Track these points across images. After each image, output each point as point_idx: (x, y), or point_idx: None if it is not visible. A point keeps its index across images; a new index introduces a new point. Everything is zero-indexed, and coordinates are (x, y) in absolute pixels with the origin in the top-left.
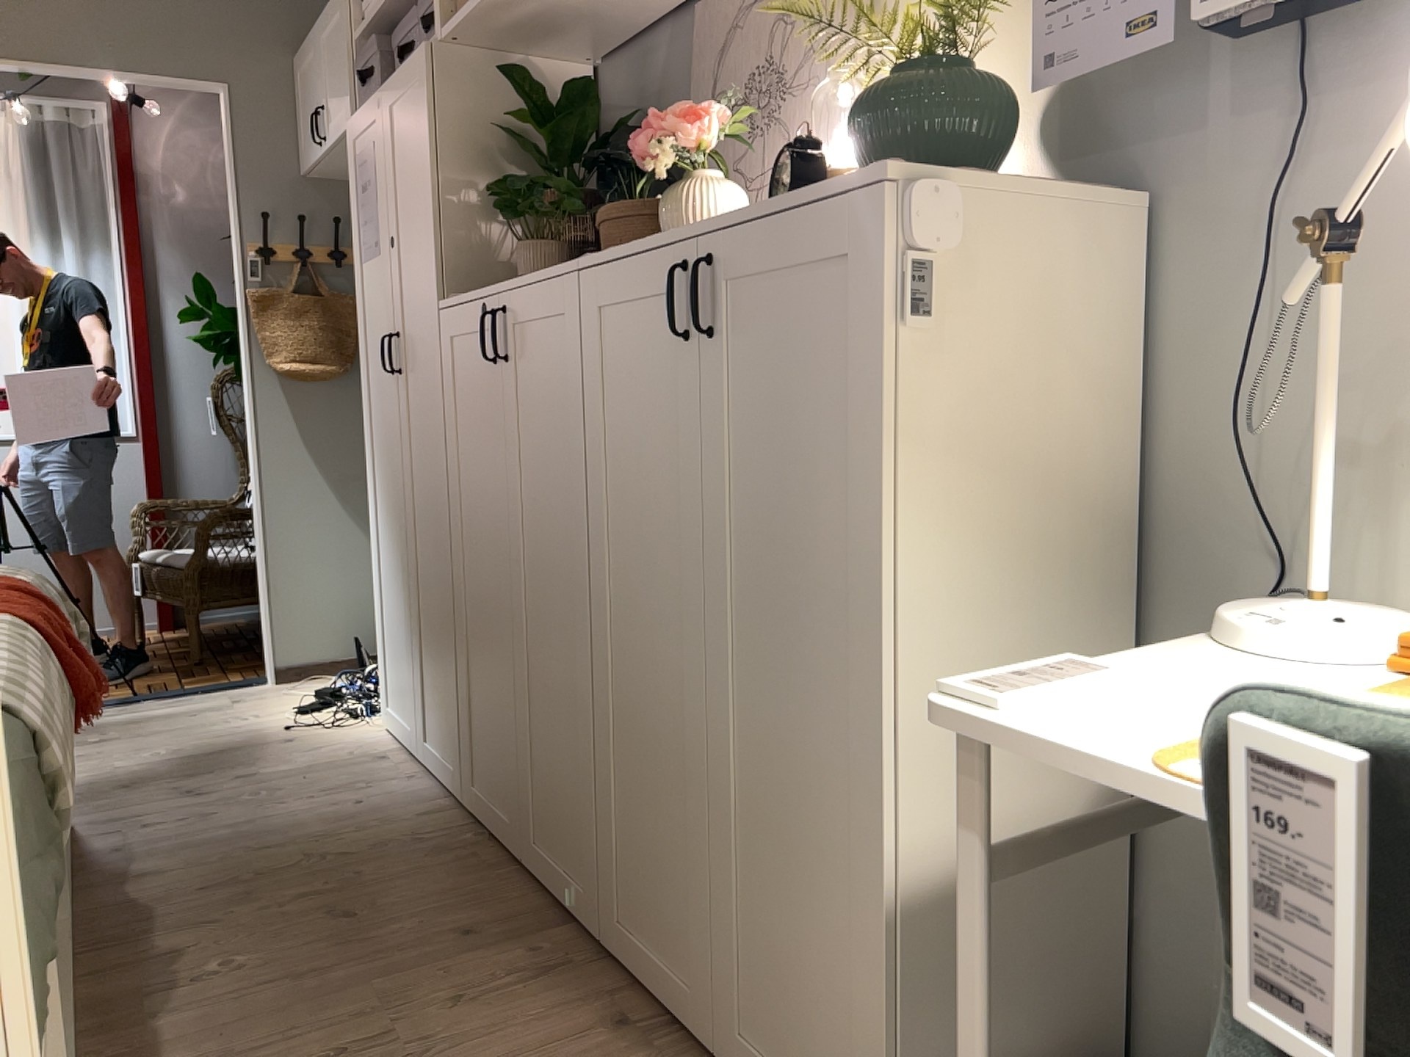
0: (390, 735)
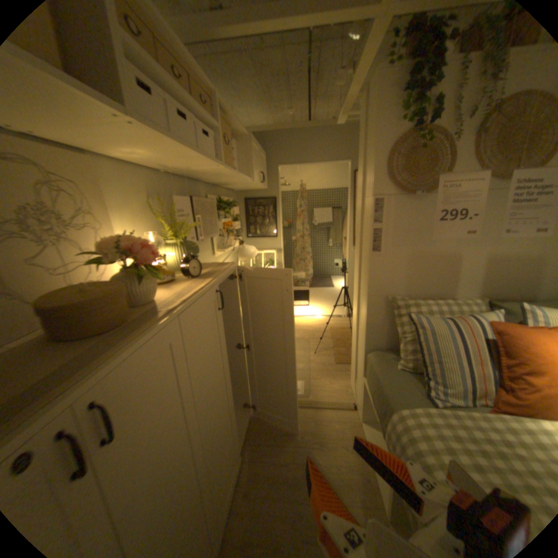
0: None
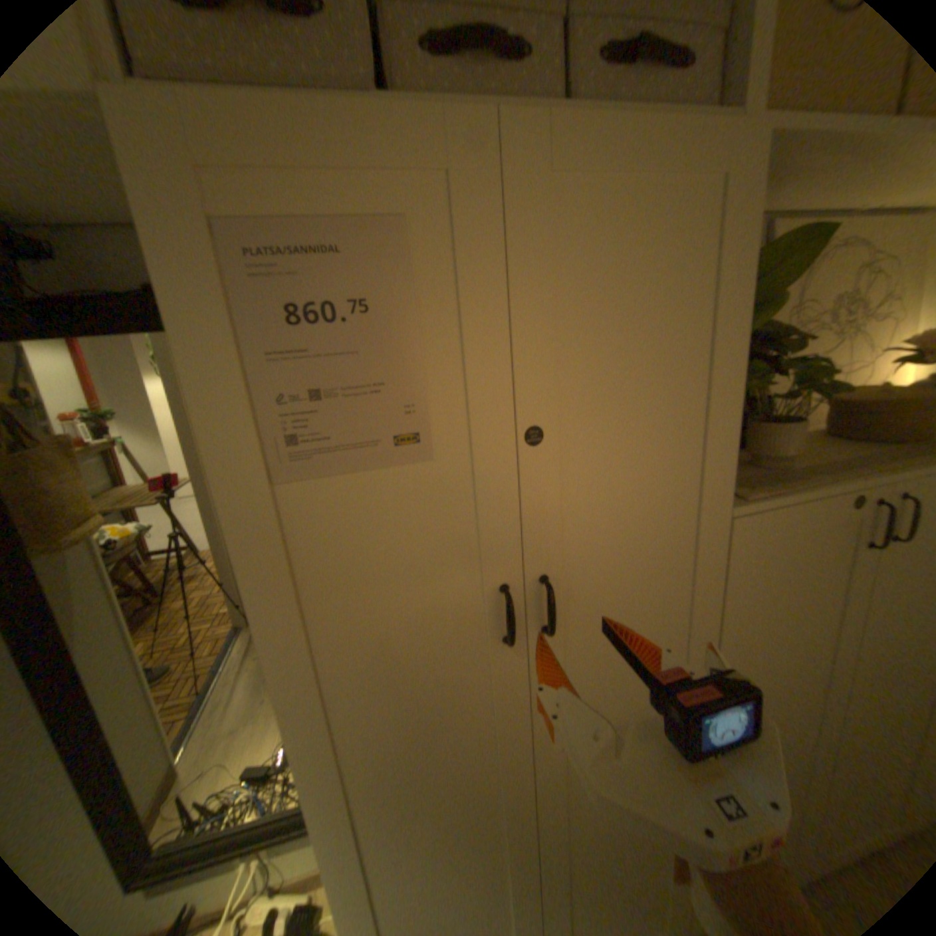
0: None
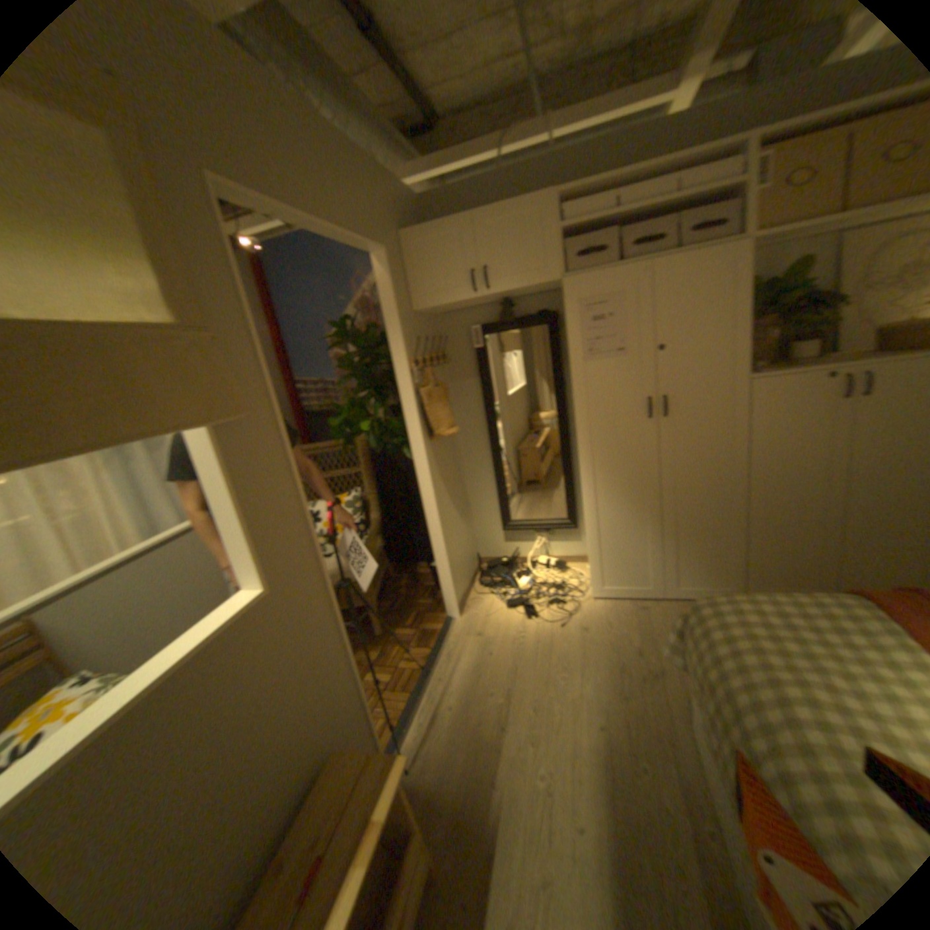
0: (610, 601)
